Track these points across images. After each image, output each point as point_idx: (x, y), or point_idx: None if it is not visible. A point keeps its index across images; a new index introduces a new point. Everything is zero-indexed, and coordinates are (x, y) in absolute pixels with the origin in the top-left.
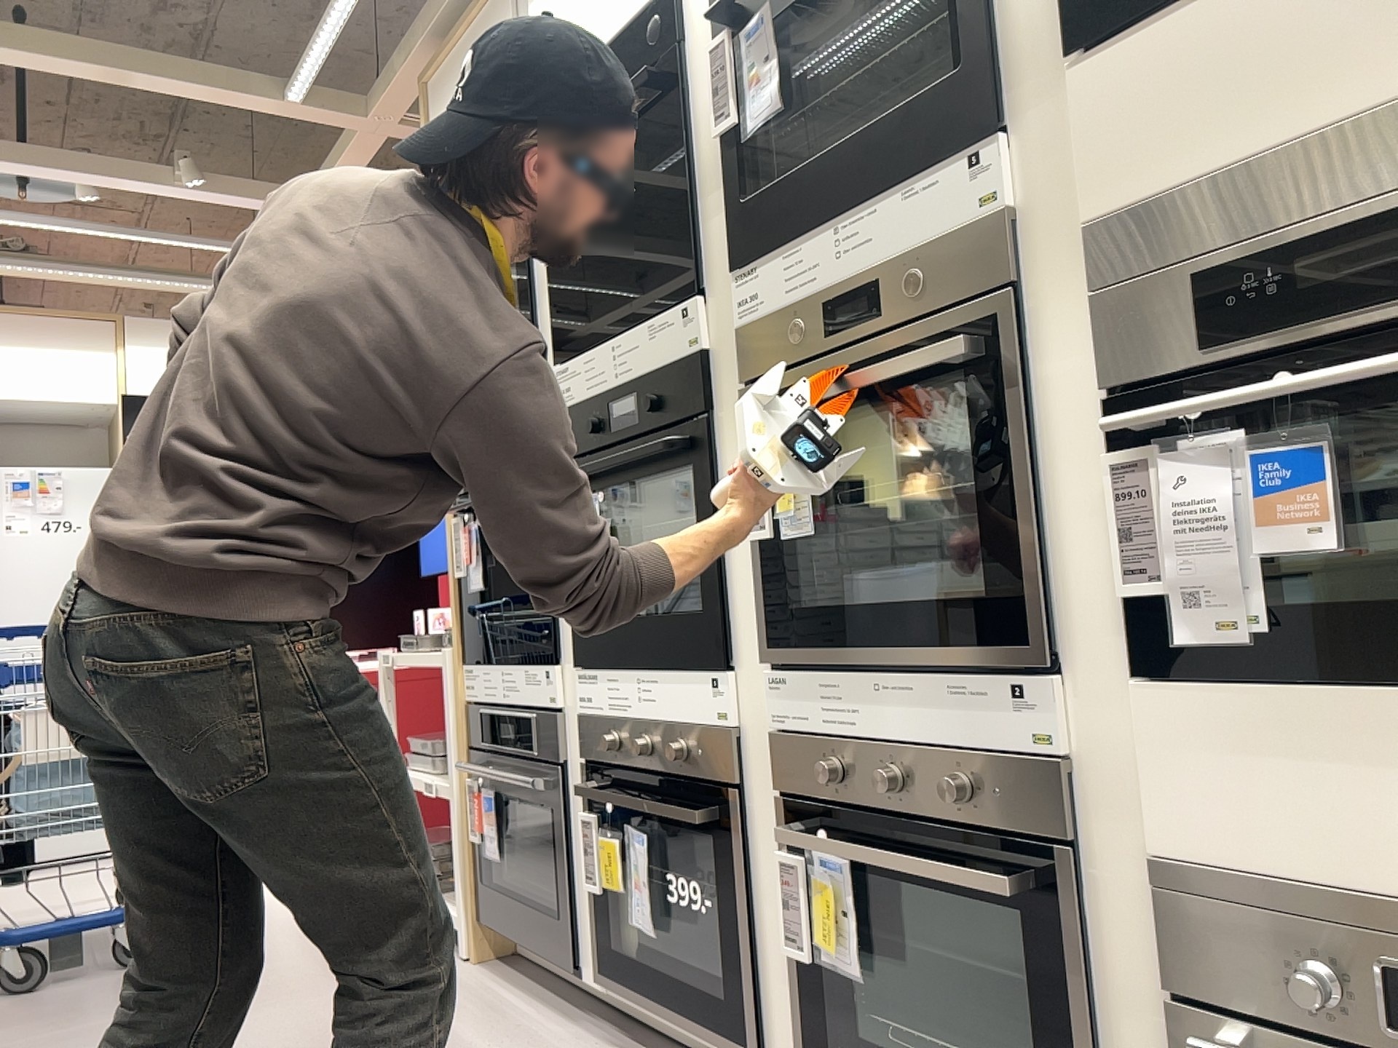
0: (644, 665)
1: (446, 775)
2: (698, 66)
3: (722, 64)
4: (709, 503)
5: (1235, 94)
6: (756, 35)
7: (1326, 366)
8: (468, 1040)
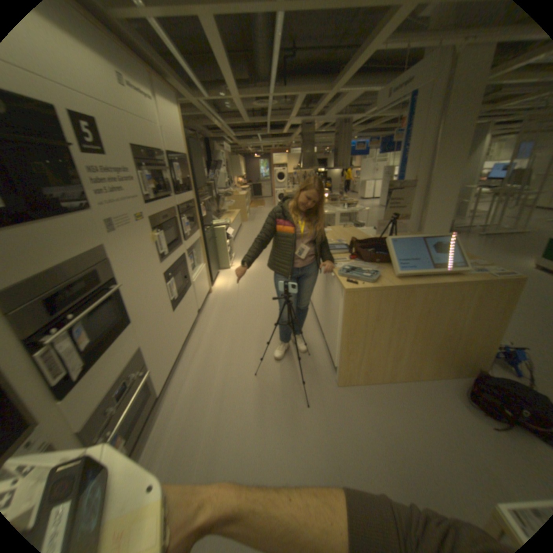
0: None
1: None
2: None
3: None
4: None
5: (39, 256)
6: None
7: (75, 312)
8: None
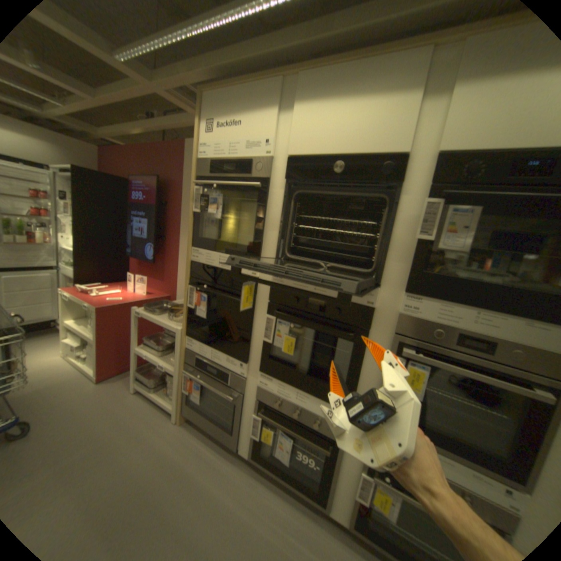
0: (304, 390)
1: (164, 359)
2: (413, 199)
3: (436, 211)
4: (361, 361)
5: None
6: (469, 214)
7: None
8: (201, 482)
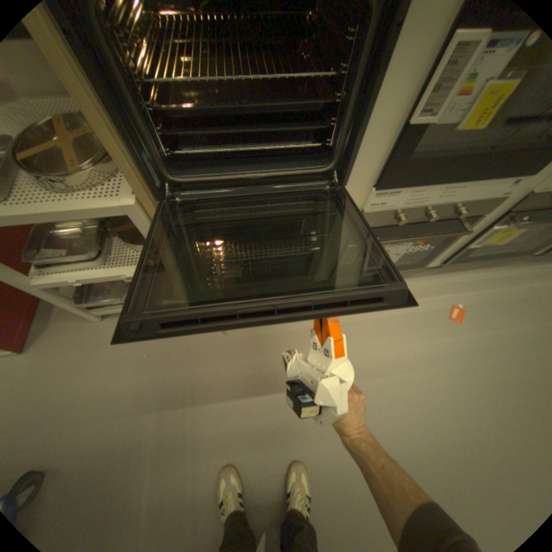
0: (462, 178)
1: (112, 260)
2: None
3: None
4: None
5: None
6: None
7: None
8: (297, 327)
